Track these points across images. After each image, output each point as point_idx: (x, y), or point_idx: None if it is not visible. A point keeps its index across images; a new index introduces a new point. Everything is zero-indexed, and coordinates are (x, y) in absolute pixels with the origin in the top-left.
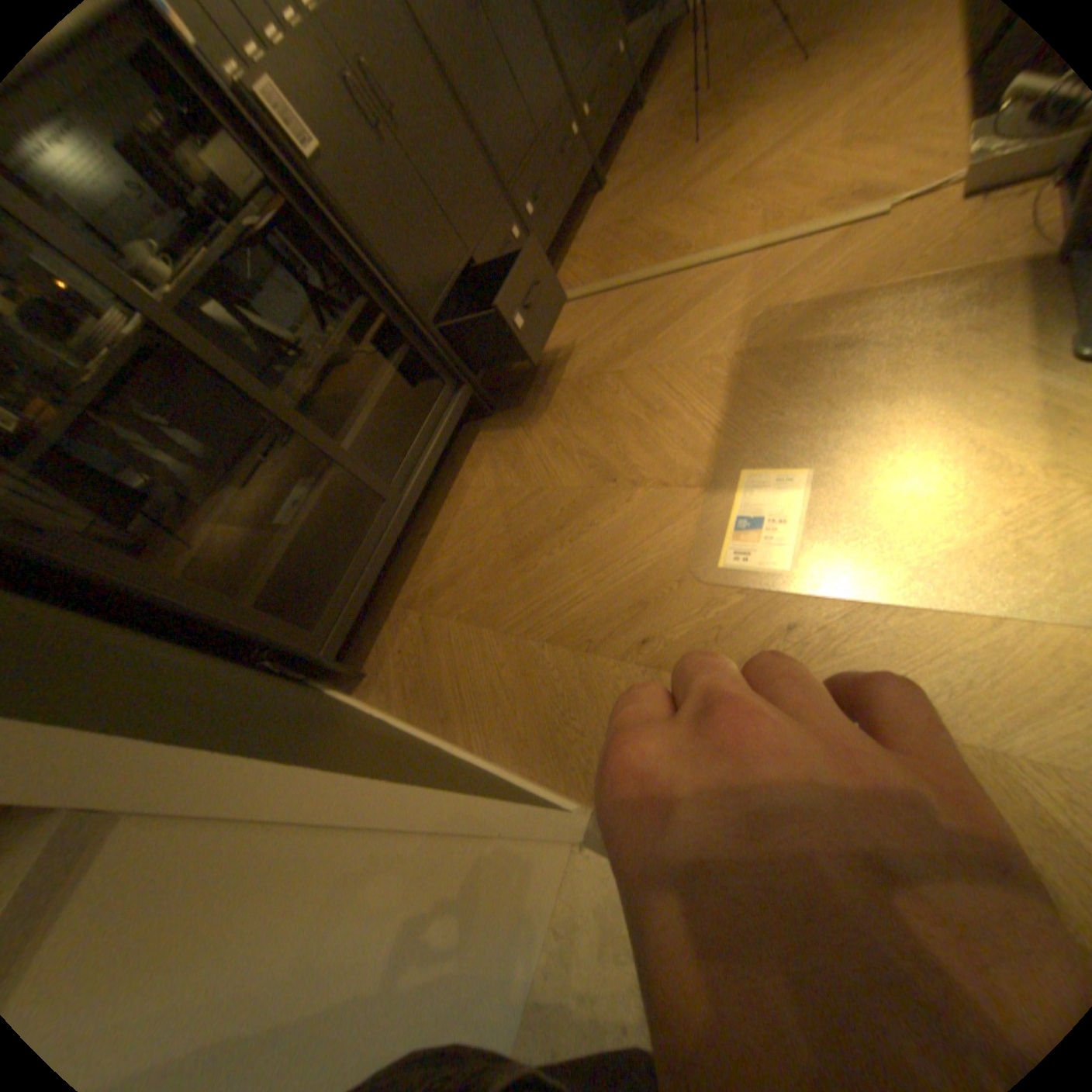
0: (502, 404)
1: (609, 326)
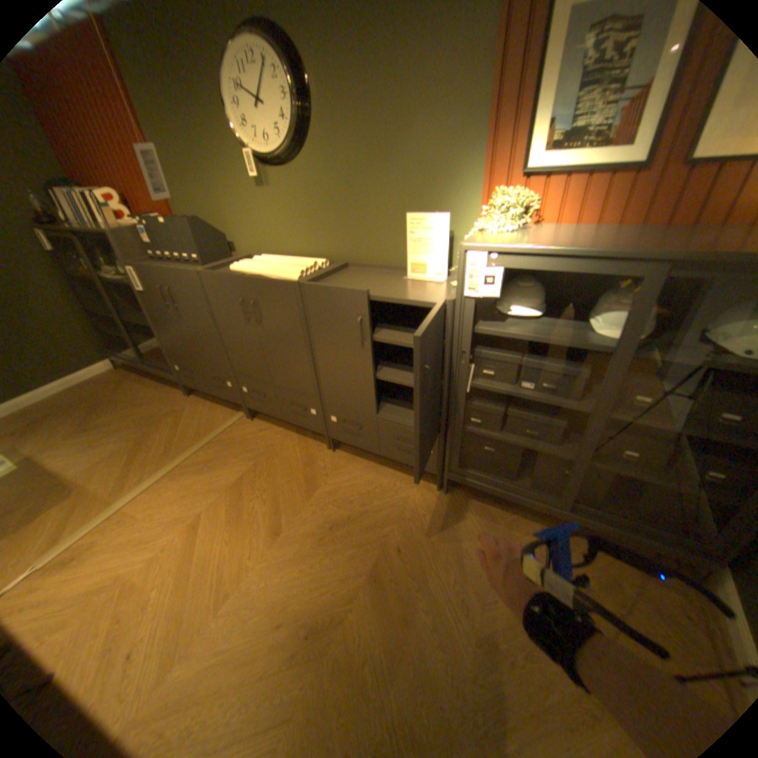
0: (185, 398)
1: (169, 438)
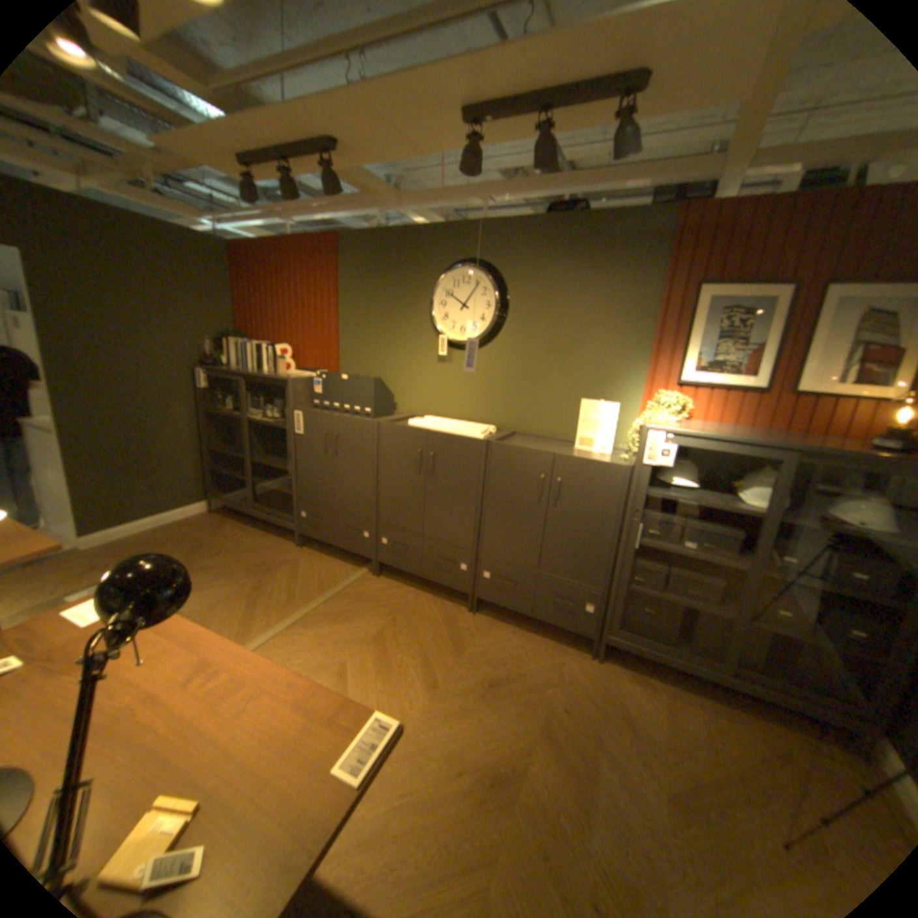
0: (296, 548)
1: (288, 586)
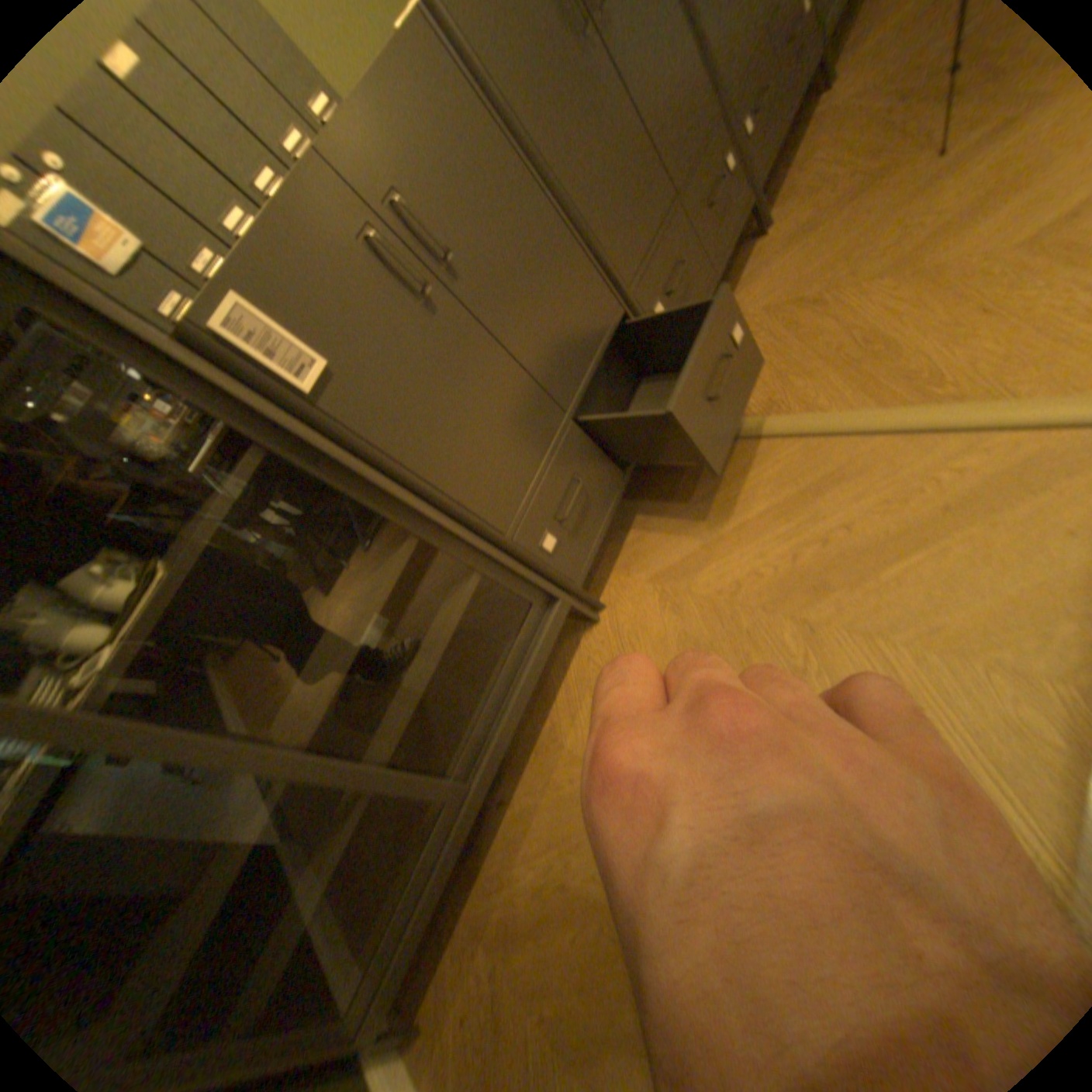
0: (612, 608)
1: (783, 516)
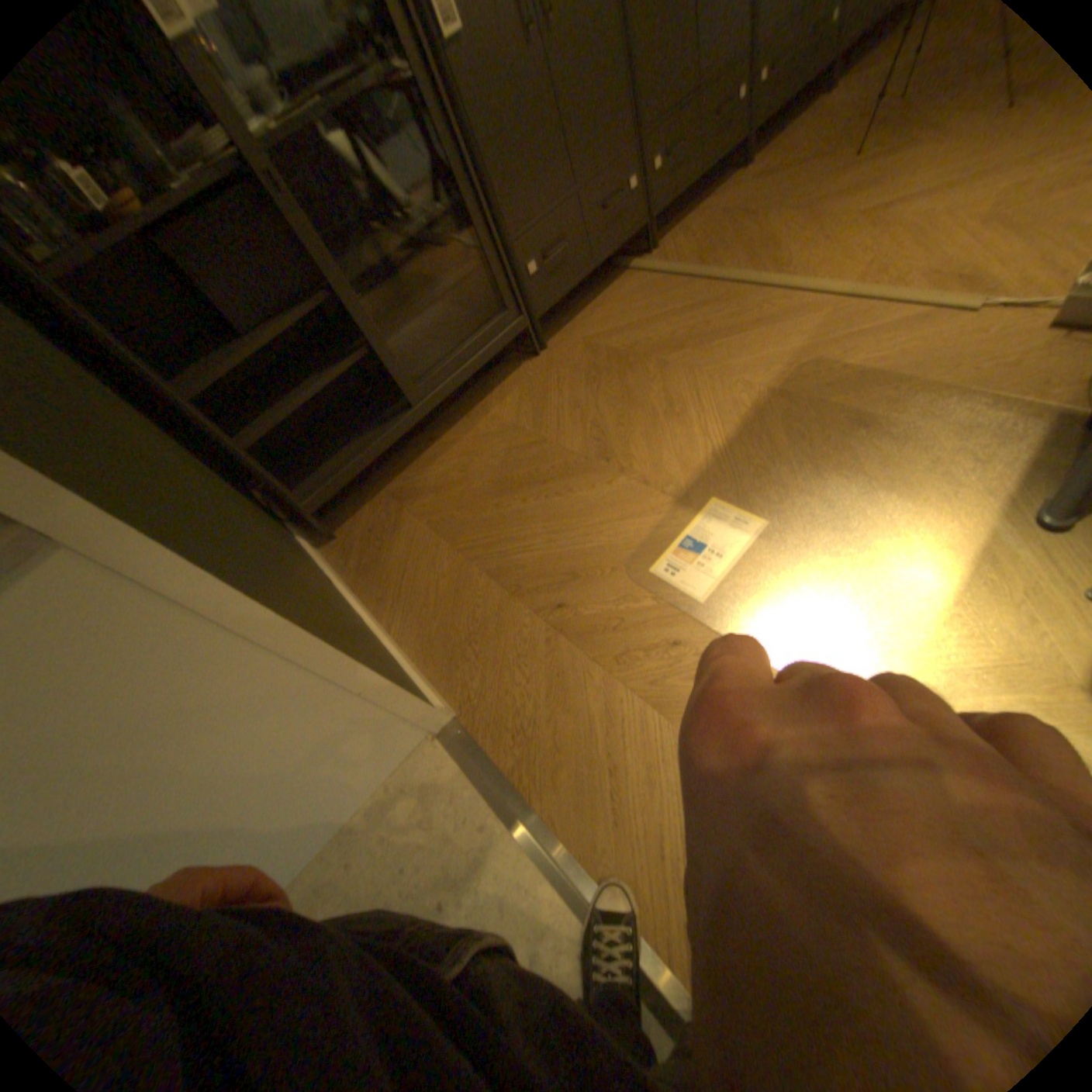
0: (551, 348)
1: (677, 313)
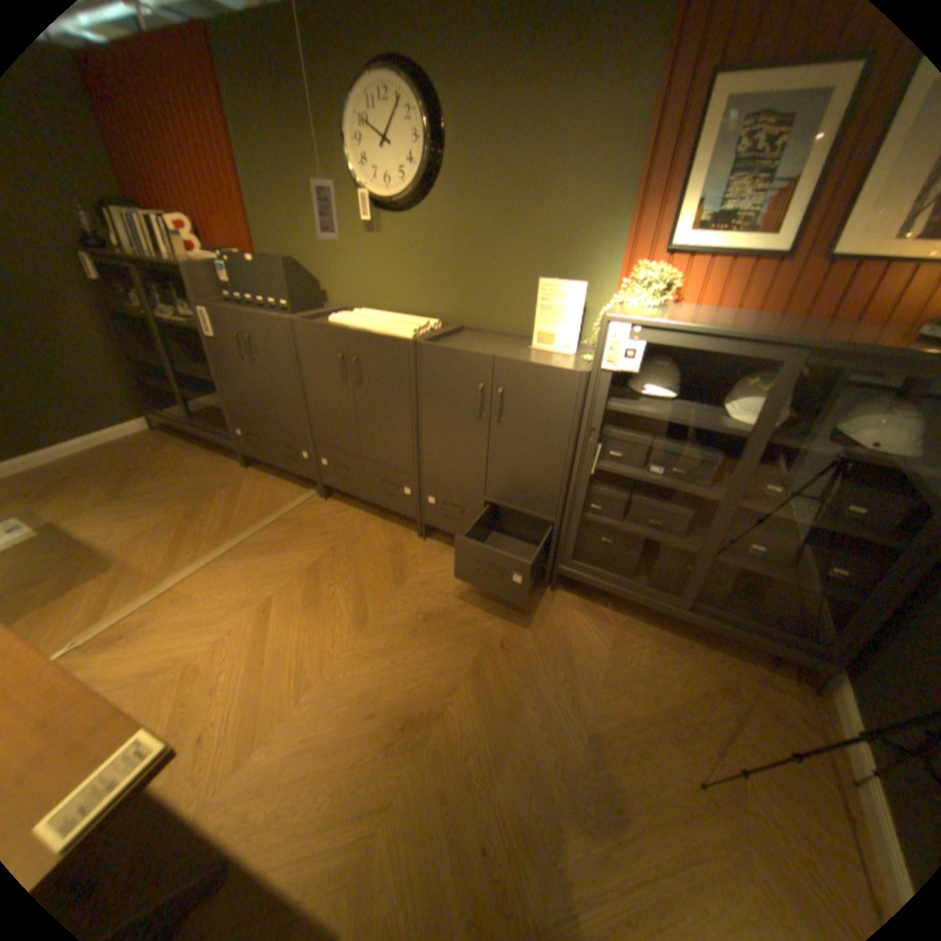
0: (242, 470)
1: (225, 514)
